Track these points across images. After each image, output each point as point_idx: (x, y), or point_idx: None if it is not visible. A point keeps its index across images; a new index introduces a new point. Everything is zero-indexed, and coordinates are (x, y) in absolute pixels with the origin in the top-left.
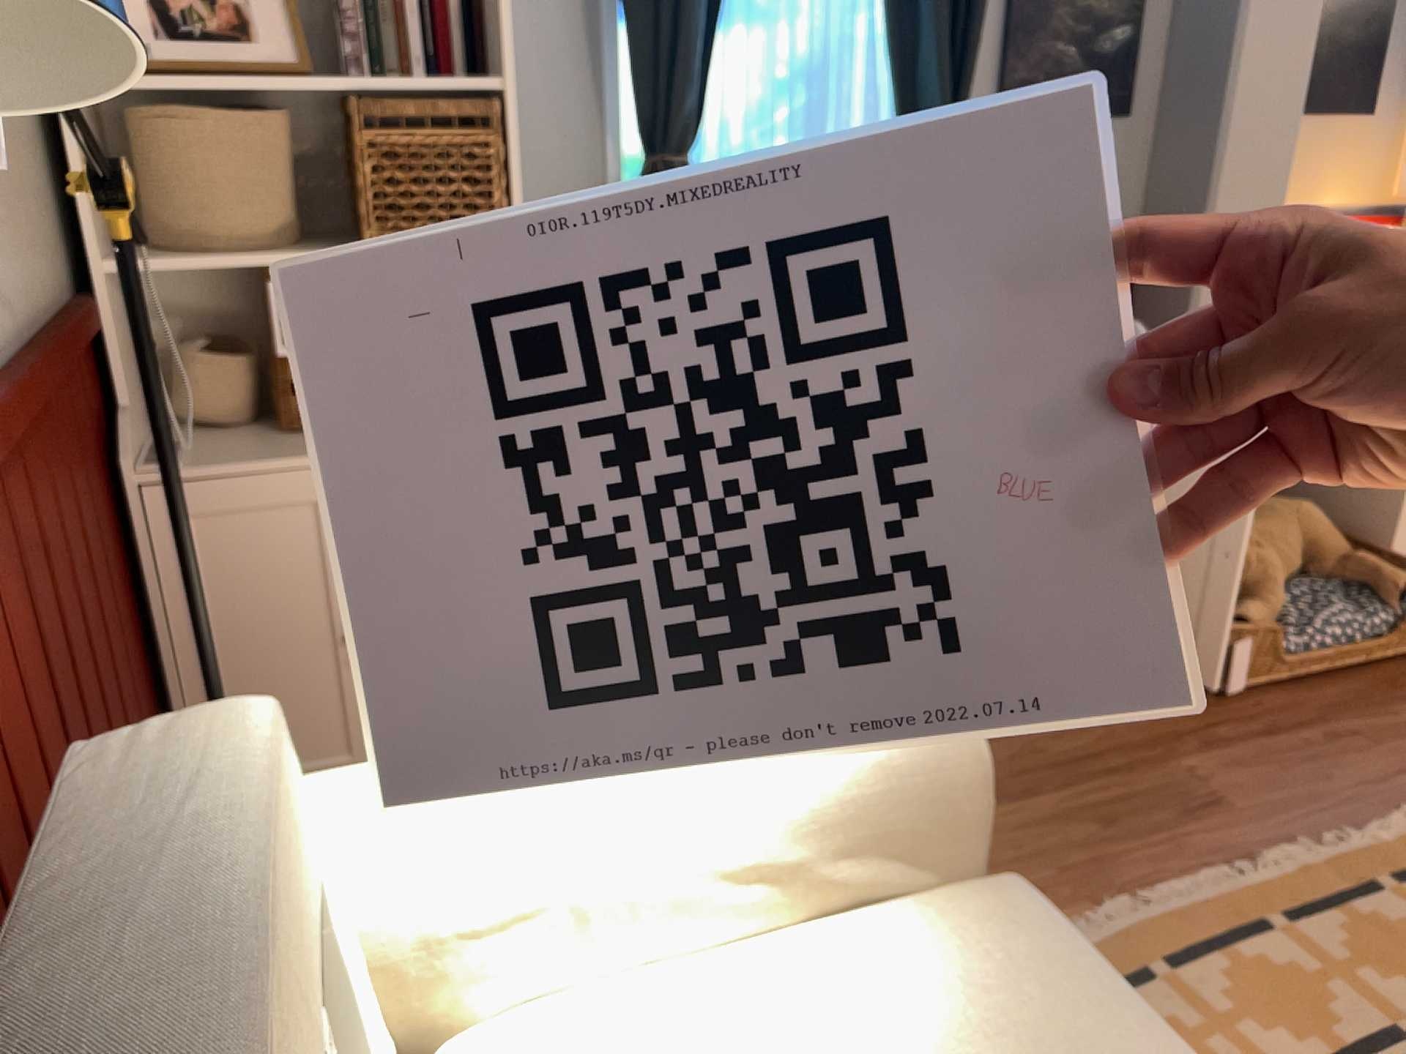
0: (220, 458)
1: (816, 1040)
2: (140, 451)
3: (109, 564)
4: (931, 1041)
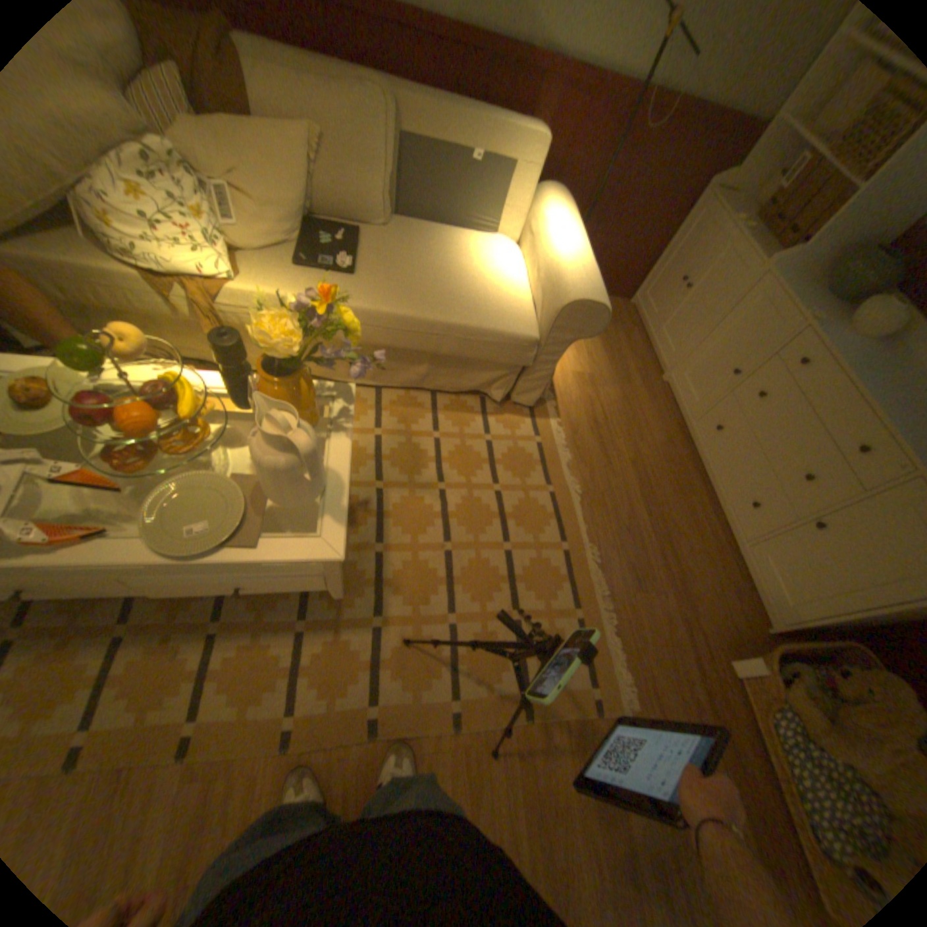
0: (730, 202)
1: (496, 281)
2: (729, 188)
3: (677, 198)
4: (489, 294)
